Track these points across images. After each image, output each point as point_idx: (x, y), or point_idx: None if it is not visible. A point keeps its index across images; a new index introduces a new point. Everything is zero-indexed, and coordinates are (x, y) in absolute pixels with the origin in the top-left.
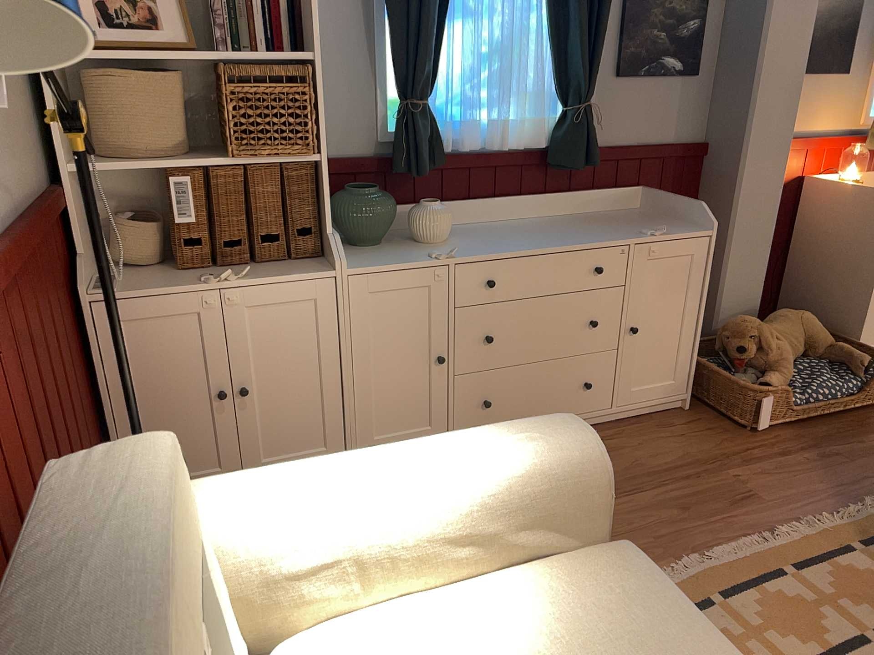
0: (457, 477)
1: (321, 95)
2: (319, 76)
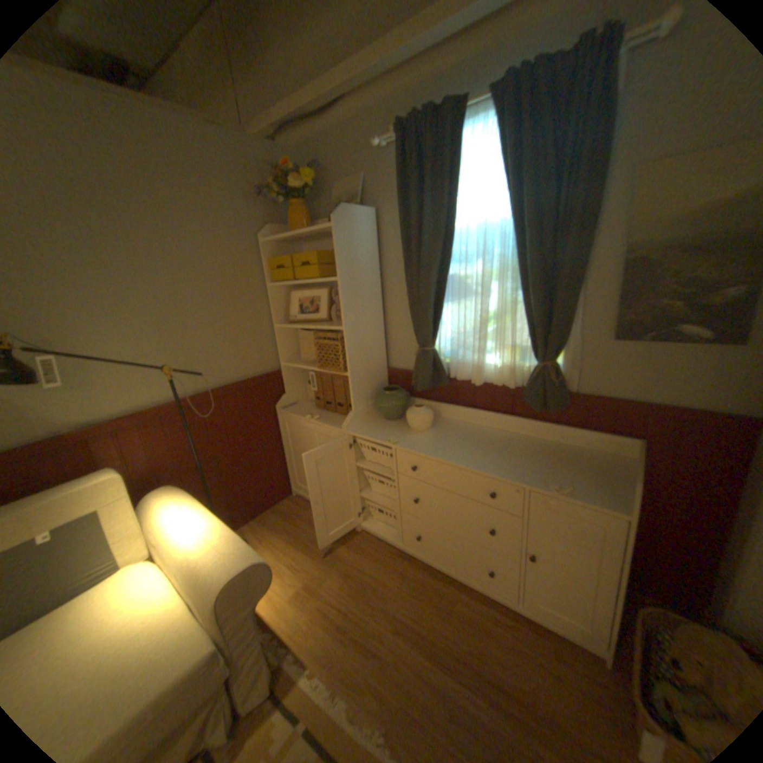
0: (185, 551)
1: (347, 346)
2: (346, 337)
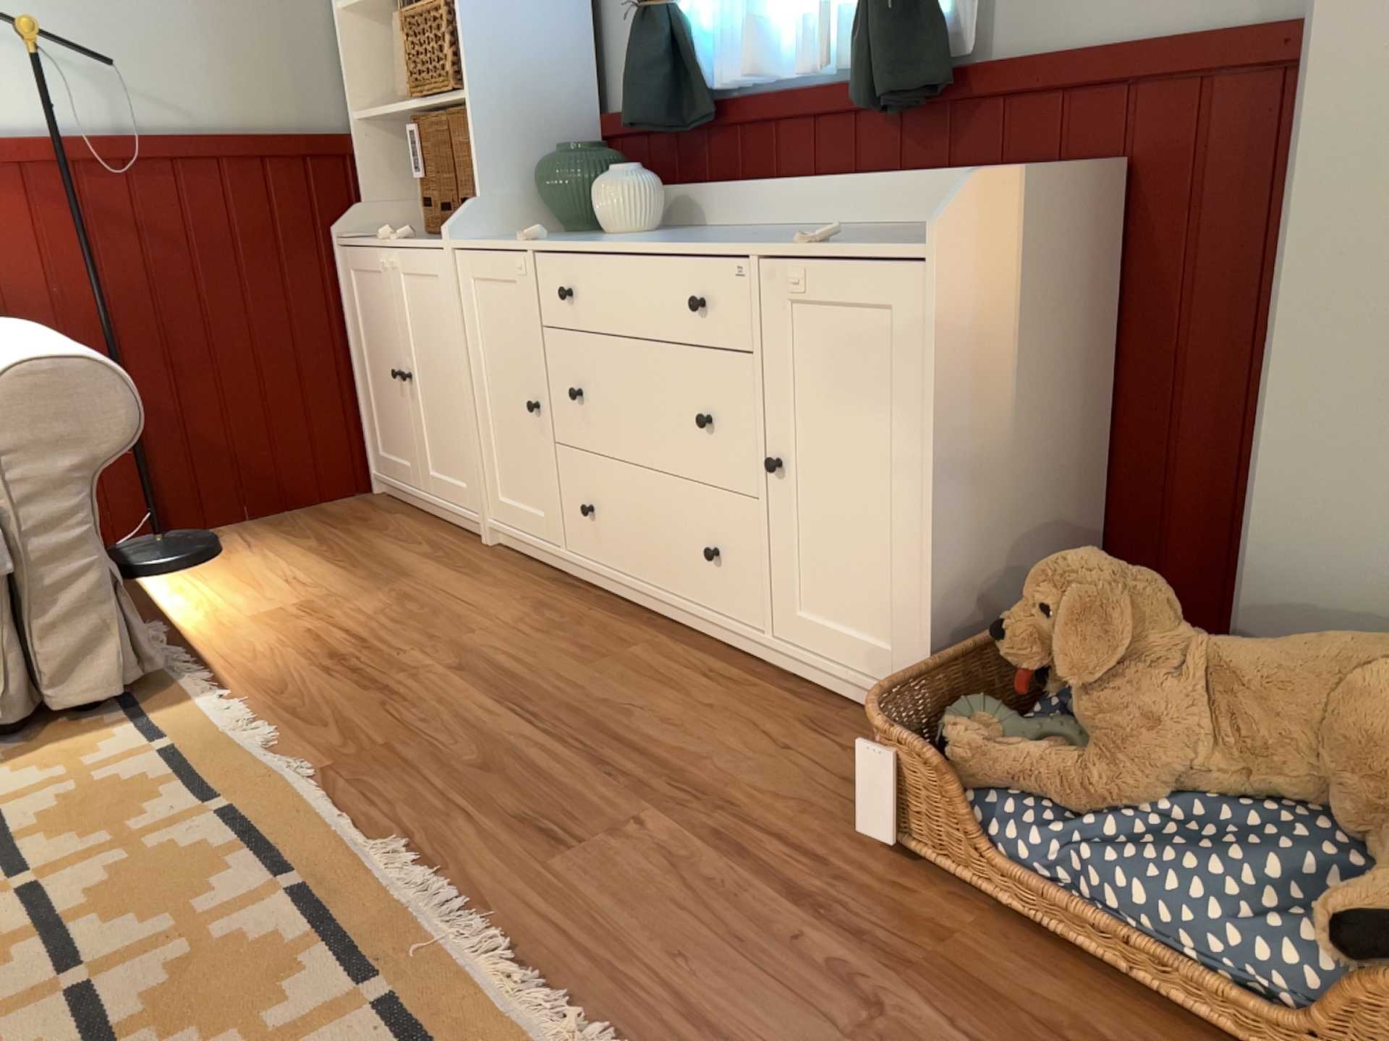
0: None
1: (459, 11)
2: None
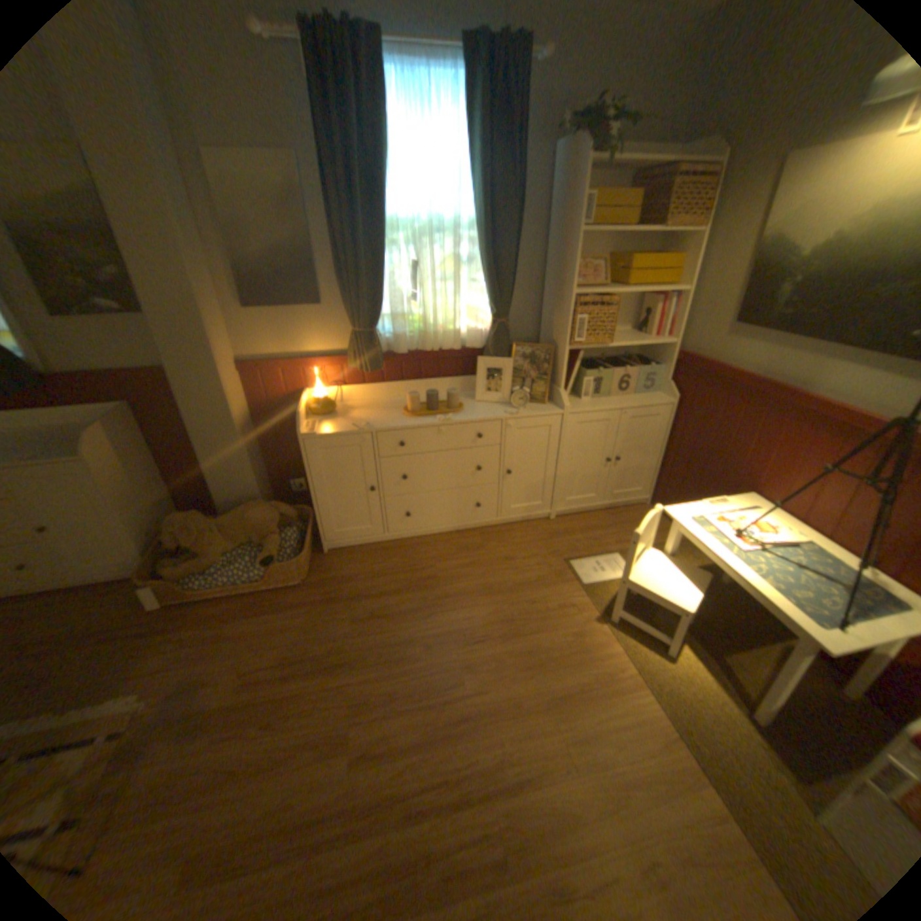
0: None
1: None
2: None
